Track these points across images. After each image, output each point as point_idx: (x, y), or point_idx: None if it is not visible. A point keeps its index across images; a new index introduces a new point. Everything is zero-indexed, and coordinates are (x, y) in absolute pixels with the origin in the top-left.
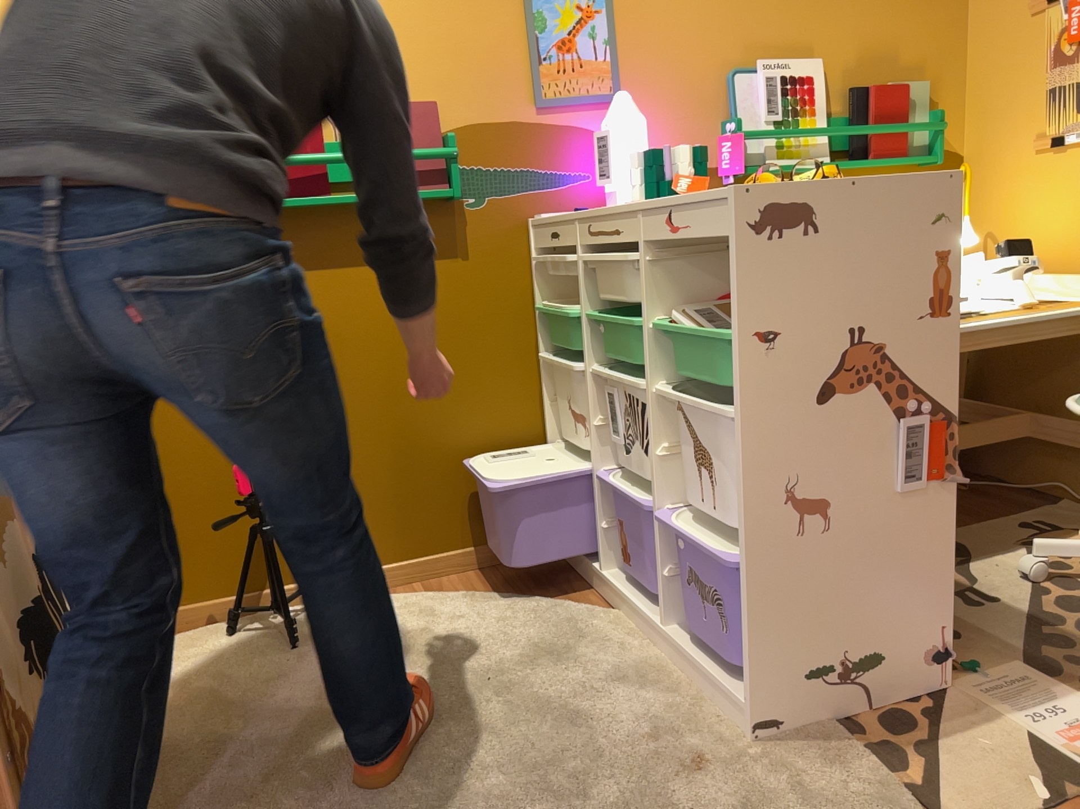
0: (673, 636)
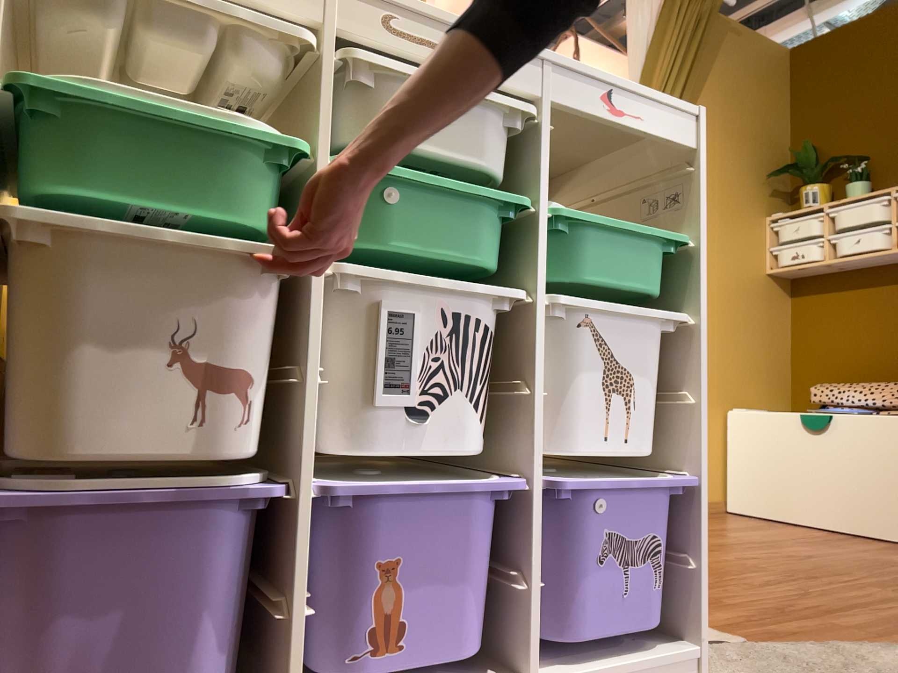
0: (537, 672)
